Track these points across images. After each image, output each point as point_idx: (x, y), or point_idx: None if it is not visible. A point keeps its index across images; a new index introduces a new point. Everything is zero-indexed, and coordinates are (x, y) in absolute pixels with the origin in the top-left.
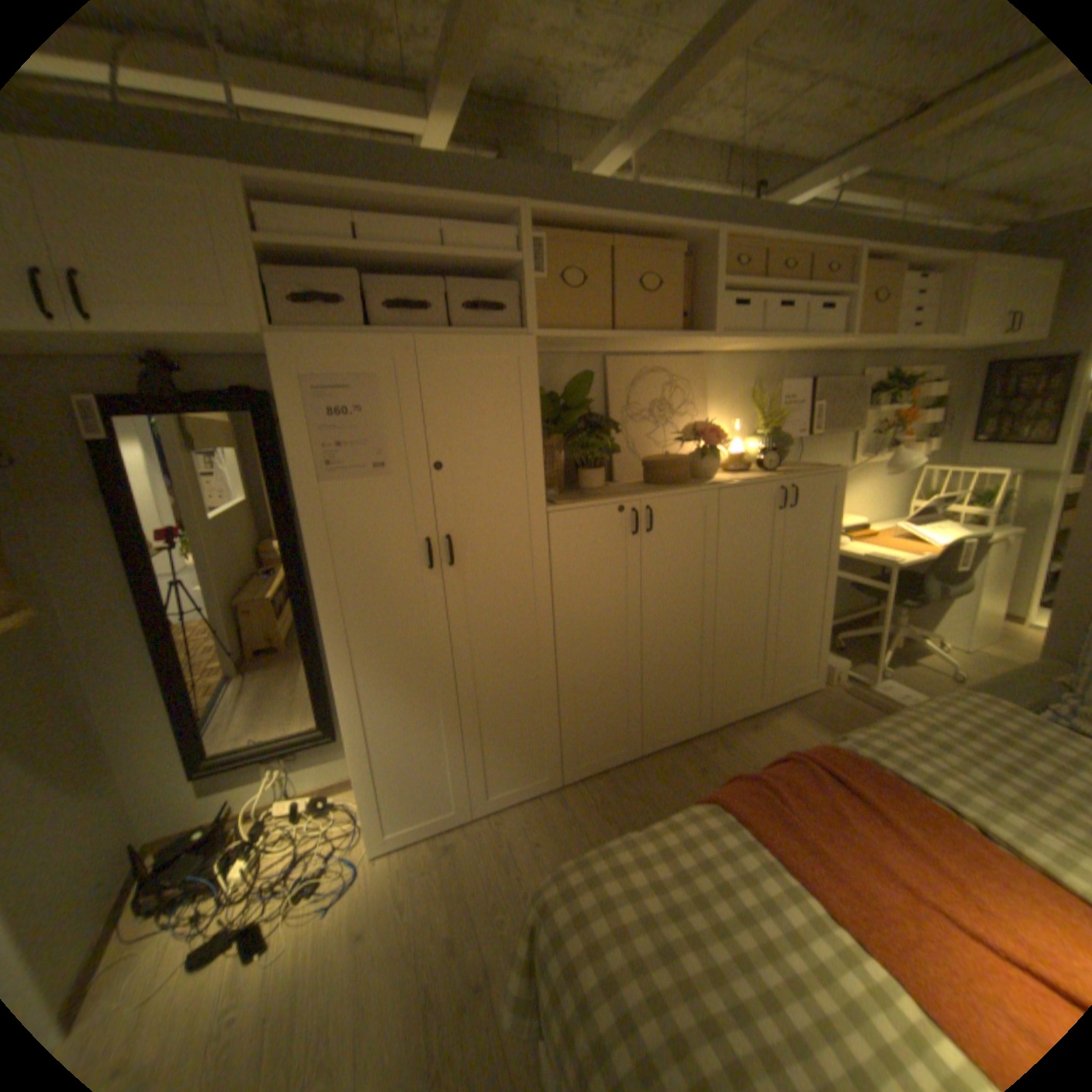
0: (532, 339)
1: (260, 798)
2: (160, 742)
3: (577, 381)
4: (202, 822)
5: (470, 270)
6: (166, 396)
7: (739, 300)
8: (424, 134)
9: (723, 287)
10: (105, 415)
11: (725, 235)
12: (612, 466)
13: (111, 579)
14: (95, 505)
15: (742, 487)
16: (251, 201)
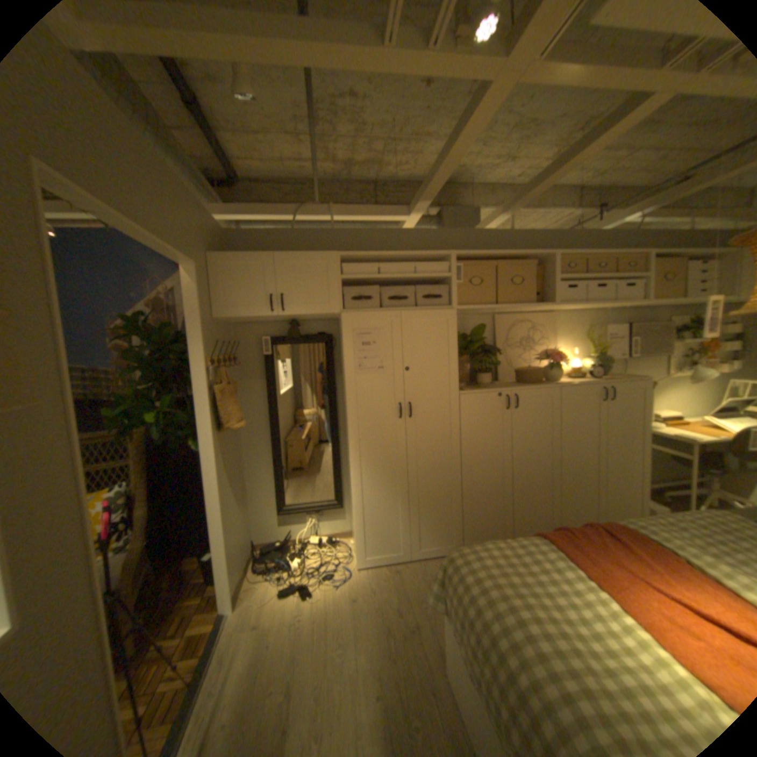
0: (454, 311)
1: (304, 534)
2: (267, 495)
3: (477, 329)
4: (278, 541)
5: (426, 281)
6: (294, 337)
7: (572, 284)
8: (407, 220)
9: (560, 280)
10: (271, 345)
11: (560, 255)
12: (497, 373)
13: (261, 414)
14: (261, 382)
15: (576, 387)
16: (341, 263)
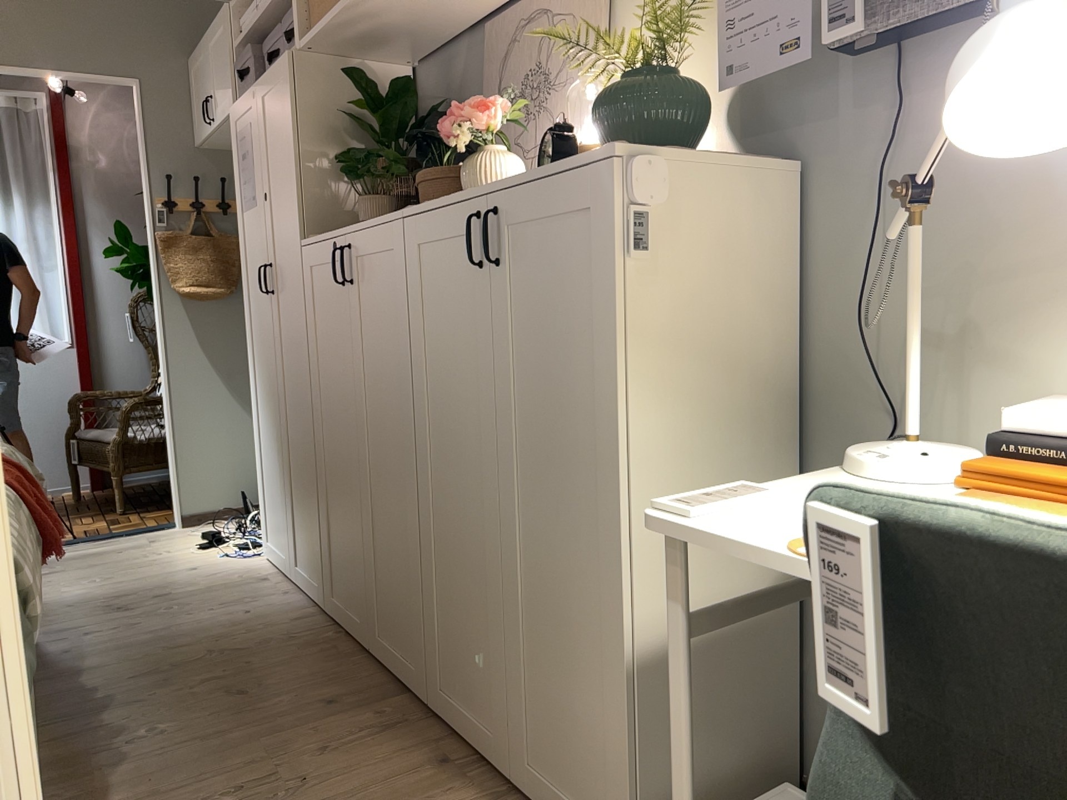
0: (290, 53)
1: None
2: None
3: (400, 80)
4: None
5: None
6: None
7: None
8: None
9: None
10: None
11: None
12: None
13: None
14: None
15: (425, 214)
16: (241, 19)
